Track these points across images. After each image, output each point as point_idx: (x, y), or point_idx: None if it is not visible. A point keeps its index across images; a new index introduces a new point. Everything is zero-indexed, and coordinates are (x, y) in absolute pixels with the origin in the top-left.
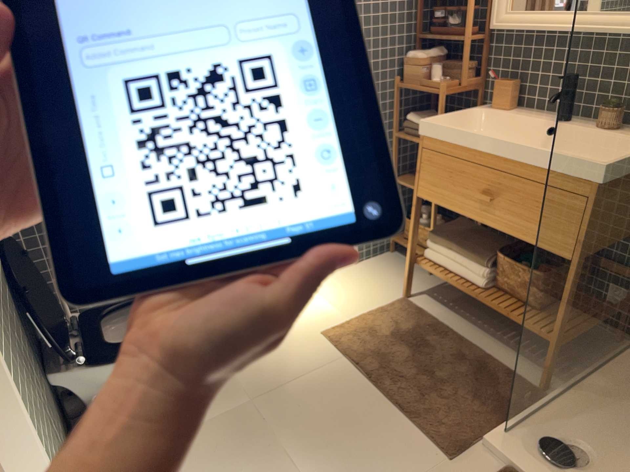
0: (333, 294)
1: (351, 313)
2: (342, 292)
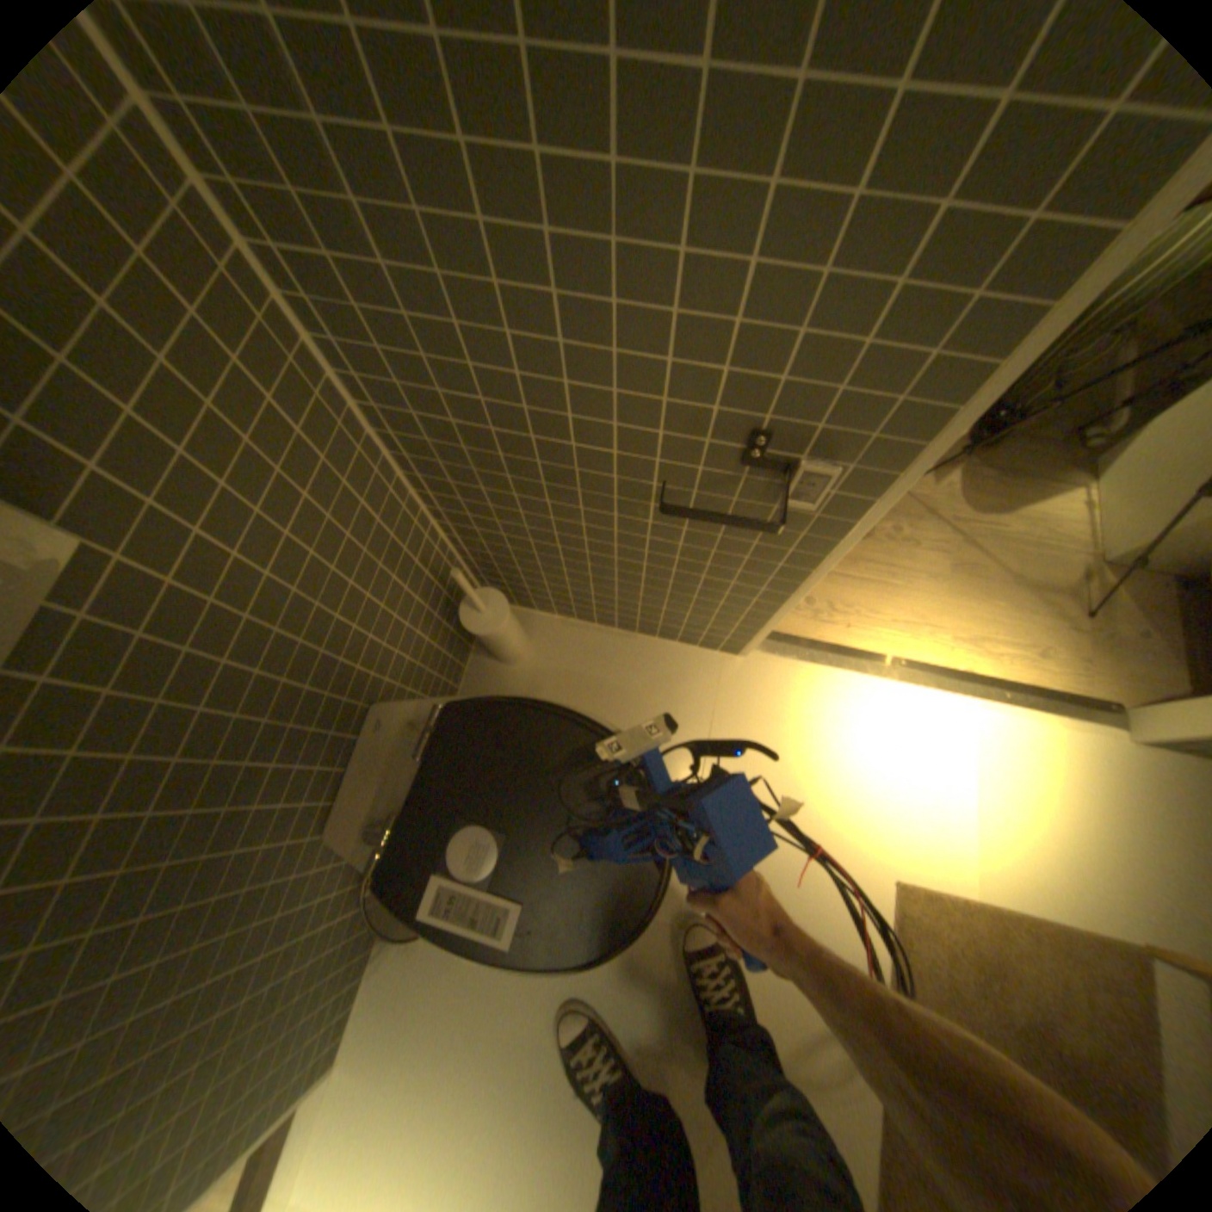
0: (1011, 791)
1: (1001, 891)
2: (1033, 805)
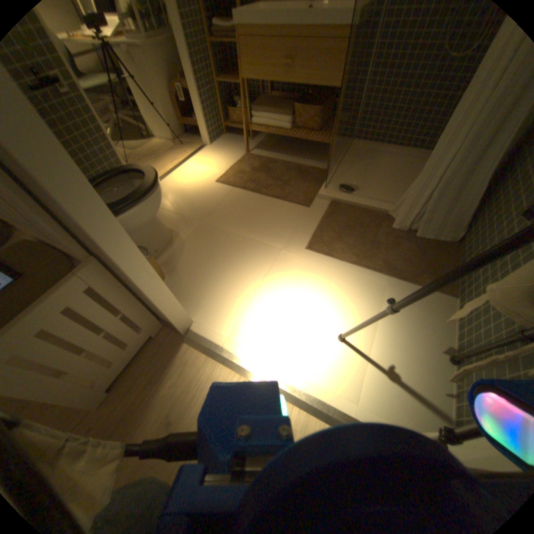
0: (207, 161)
1: (224, 167)
2: (212, 159)
